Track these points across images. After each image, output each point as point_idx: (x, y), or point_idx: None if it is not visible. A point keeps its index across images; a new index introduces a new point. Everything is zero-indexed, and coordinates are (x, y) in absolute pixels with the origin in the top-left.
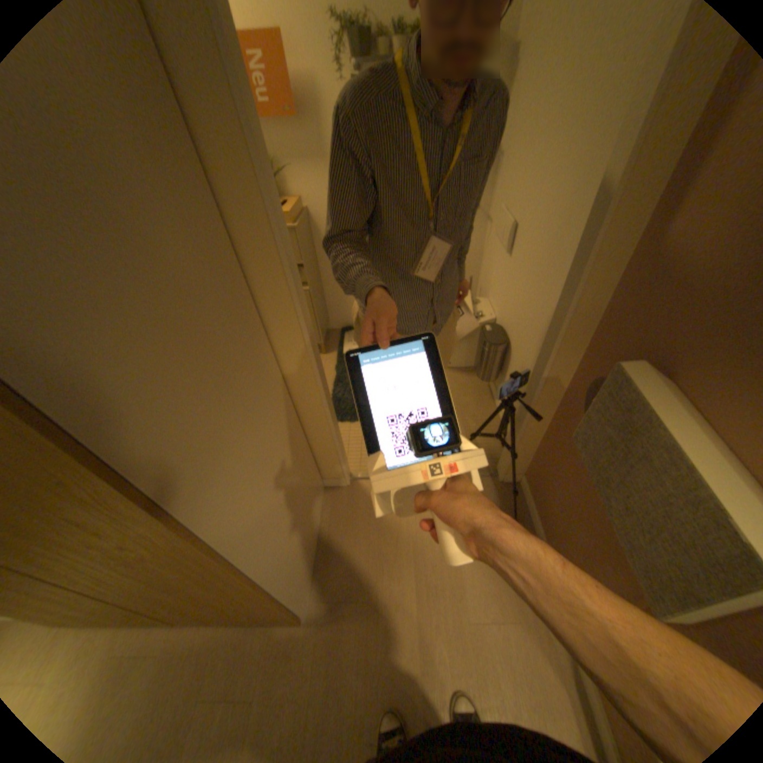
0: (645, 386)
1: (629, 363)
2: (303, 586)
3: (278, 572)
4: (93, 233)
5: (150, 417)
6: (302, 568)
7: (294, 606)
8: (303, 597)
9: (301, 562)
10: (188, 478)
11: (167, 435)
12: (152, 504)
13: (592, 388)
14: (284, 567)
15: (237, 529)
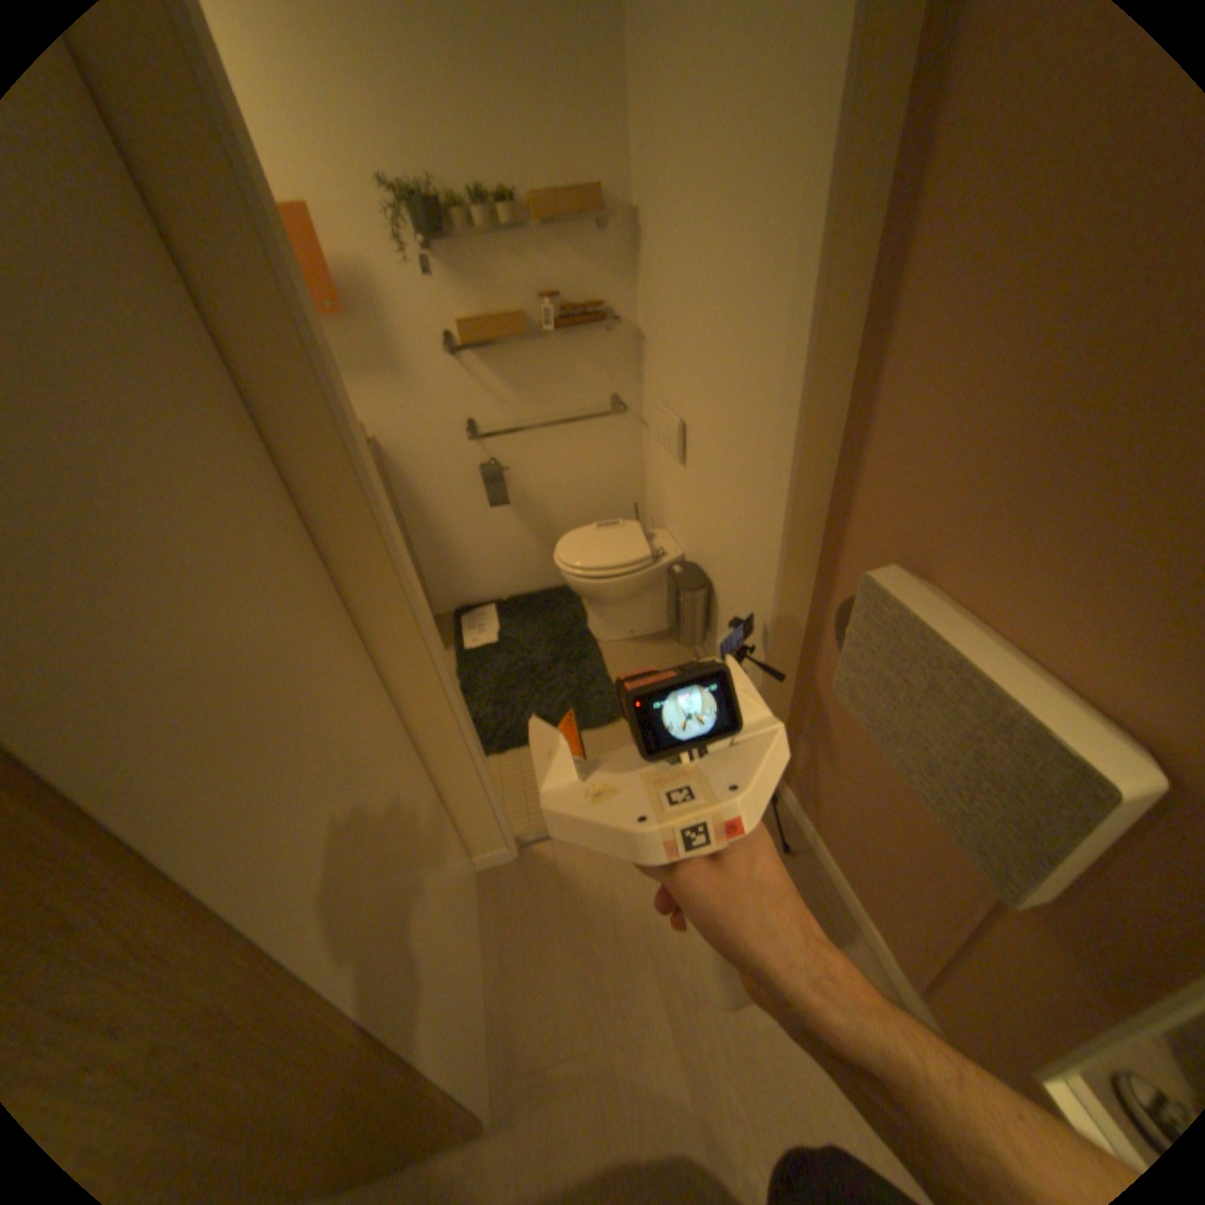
0: (905, 596)
1: (876, 573)
2: (475, 1056)
3: (433, 1035)
4: (102, 496)
5: (211, 780)
6: (468, 1023)
7: (467, 1098)
8: (477, 1079)
9: (464, 1012)
10: (277, 880)
11: (237, 808)
12: (230, 933)
13: (839, 617)
14: (440, 1025)
15: (361, 963)
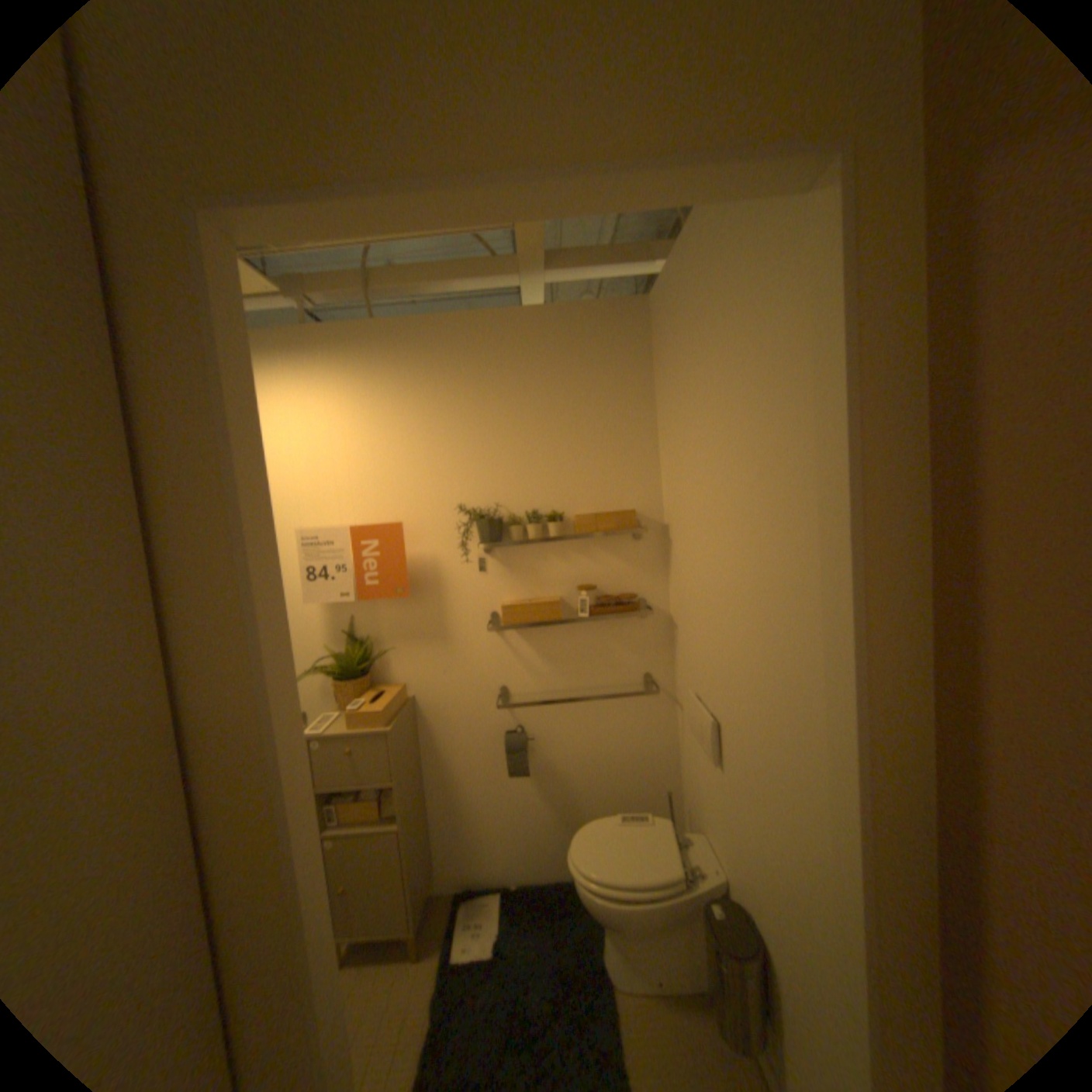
0: None
1: None
2: None
3: None
4: None
5: None
6: None
7: None
8: None
9: None
10: None
11: None
12: None
13: None
14: None
15: None
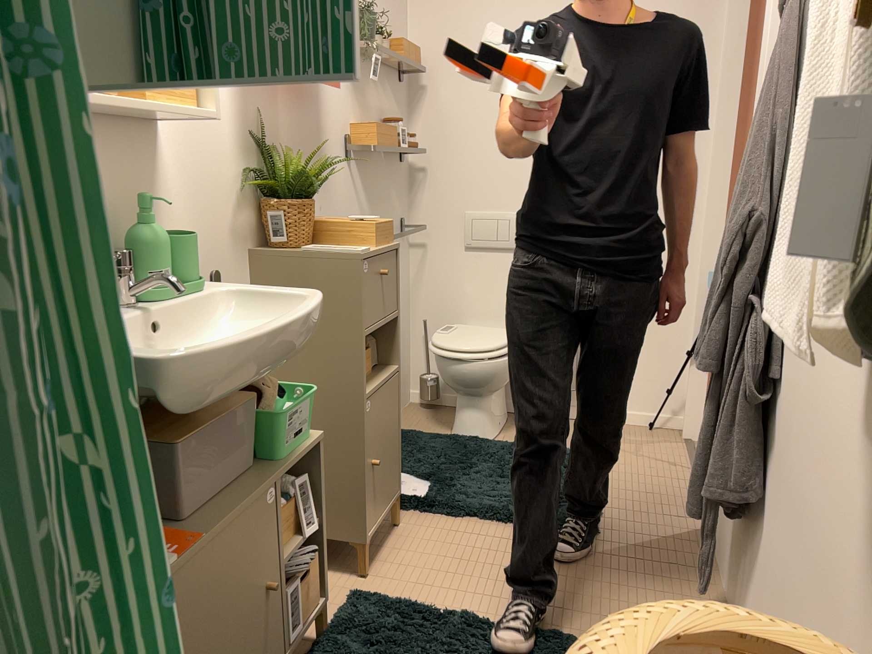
0: None
1: None
2: None
3: None
4: None
5: None
6: None
7: None
8: None
9: None
10: None
11: None
12: None
13: None
14: None
15: None
